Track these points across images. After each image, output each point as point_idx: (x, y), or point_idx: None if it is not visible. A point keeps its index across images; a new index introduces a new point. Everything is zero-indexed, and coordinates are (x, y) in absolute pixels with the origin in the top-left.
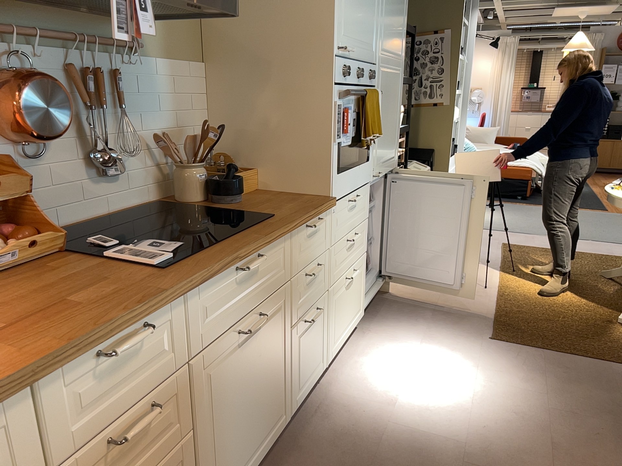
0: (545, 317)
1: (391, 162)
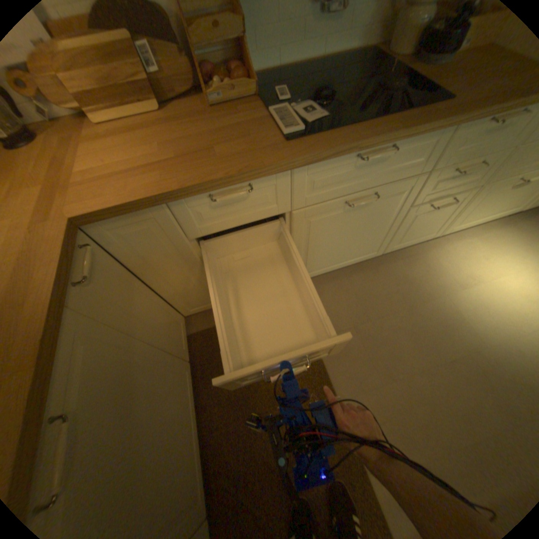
0: None
1: None
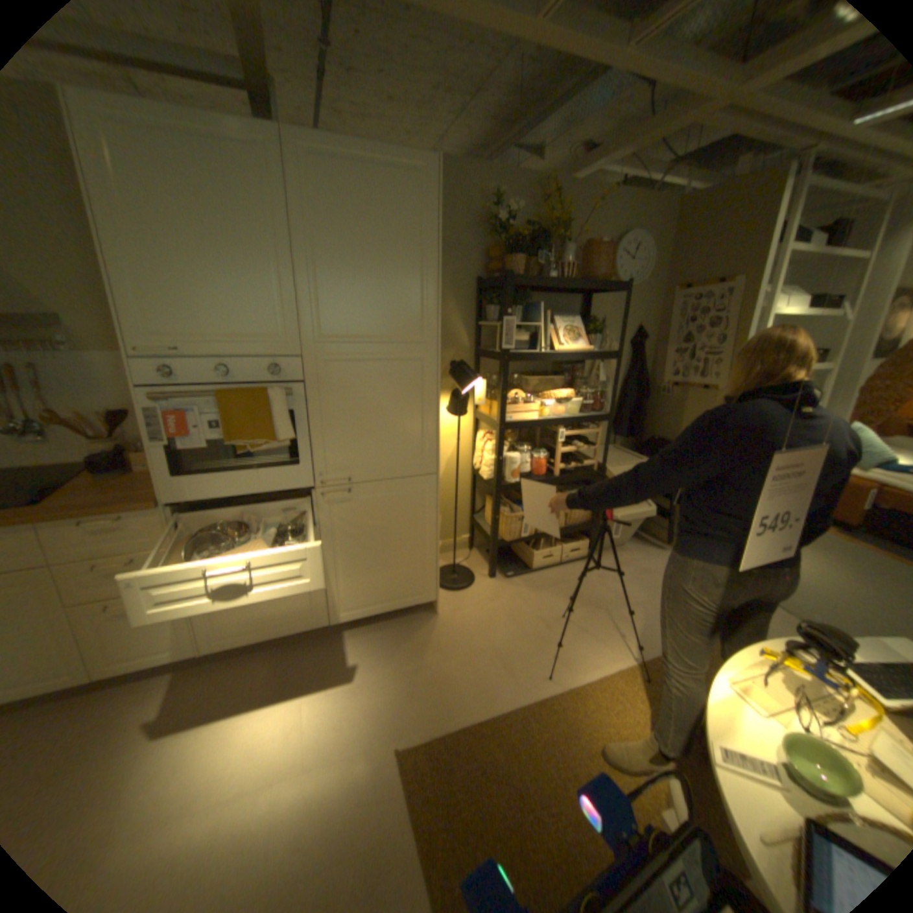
0: (528, 794)
1: (409, 467)
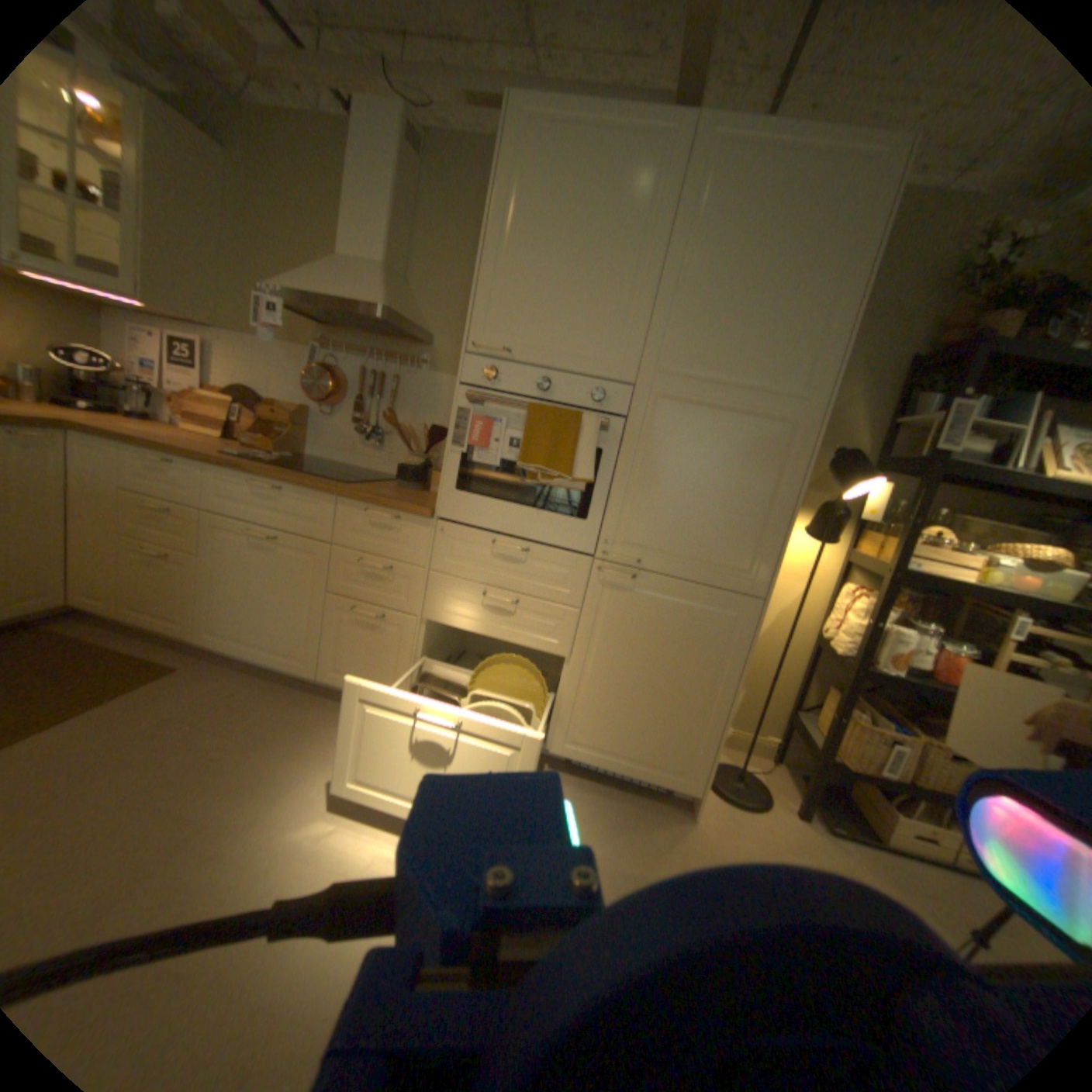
0: None
1: (727, 575)
